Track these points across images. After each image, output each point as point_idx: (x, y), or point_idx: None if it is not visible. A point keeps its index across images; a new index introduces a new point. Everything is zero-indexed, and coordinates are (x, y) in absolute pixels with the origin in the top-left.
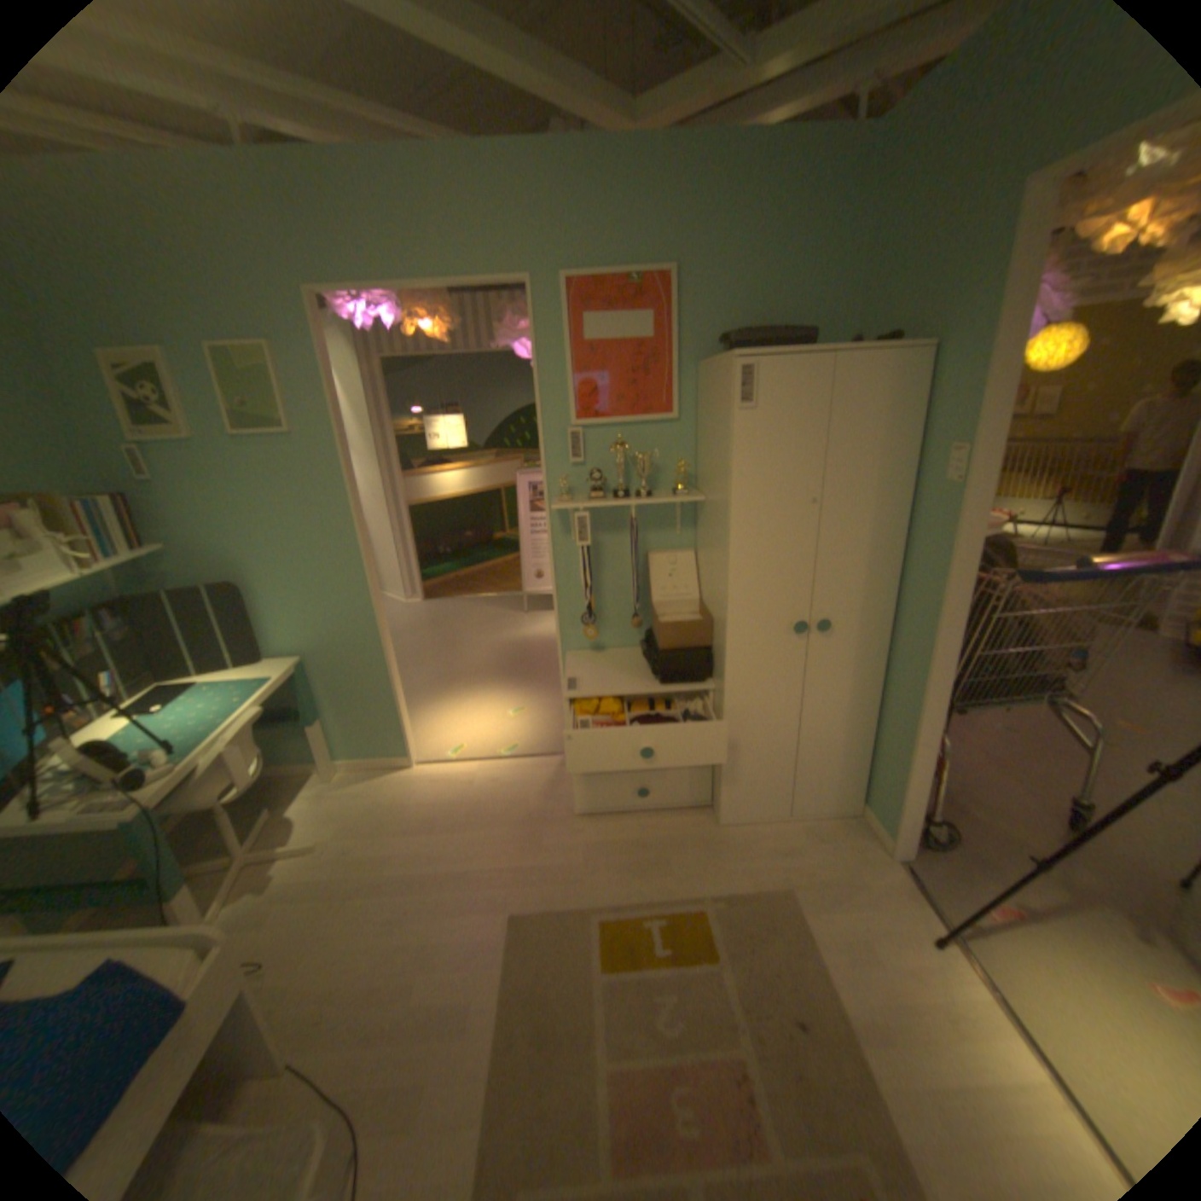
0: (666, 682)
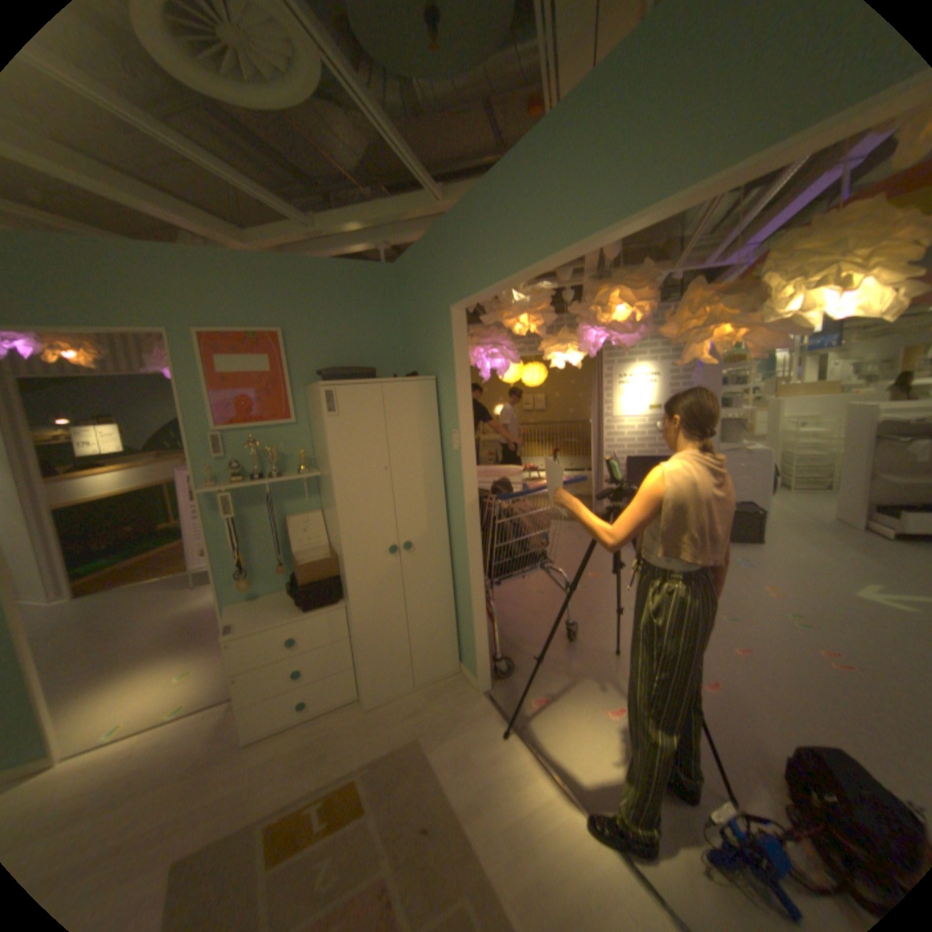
0: (307, 610)
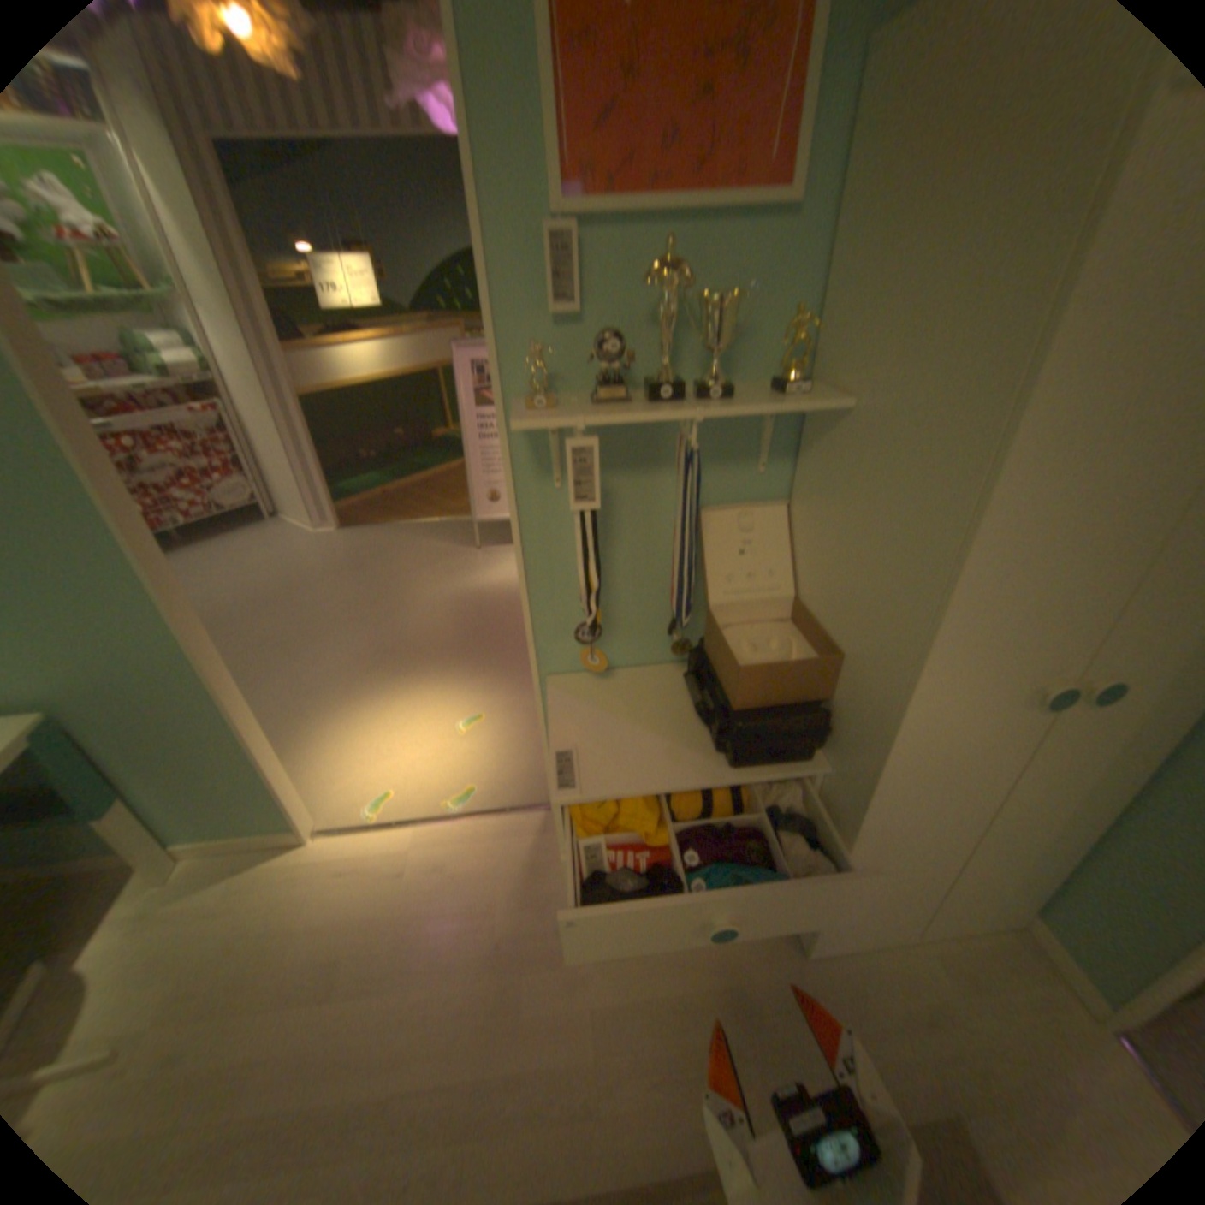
0: (745, 764)
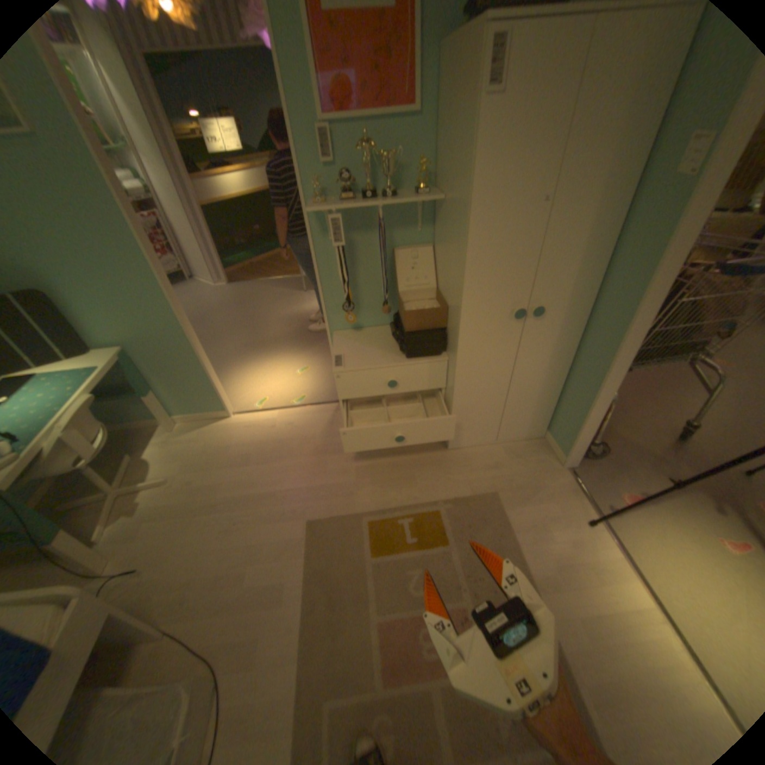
0: (410, 357)
